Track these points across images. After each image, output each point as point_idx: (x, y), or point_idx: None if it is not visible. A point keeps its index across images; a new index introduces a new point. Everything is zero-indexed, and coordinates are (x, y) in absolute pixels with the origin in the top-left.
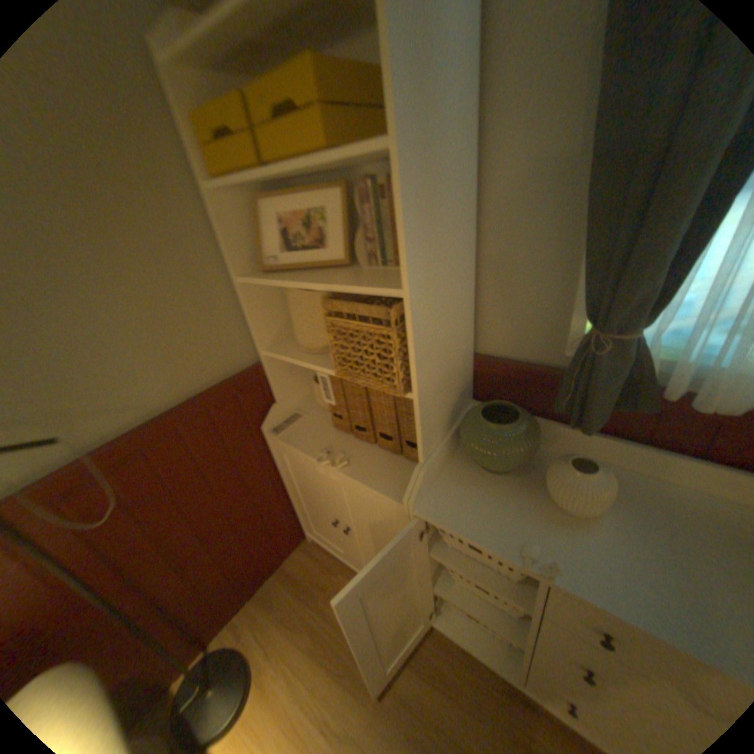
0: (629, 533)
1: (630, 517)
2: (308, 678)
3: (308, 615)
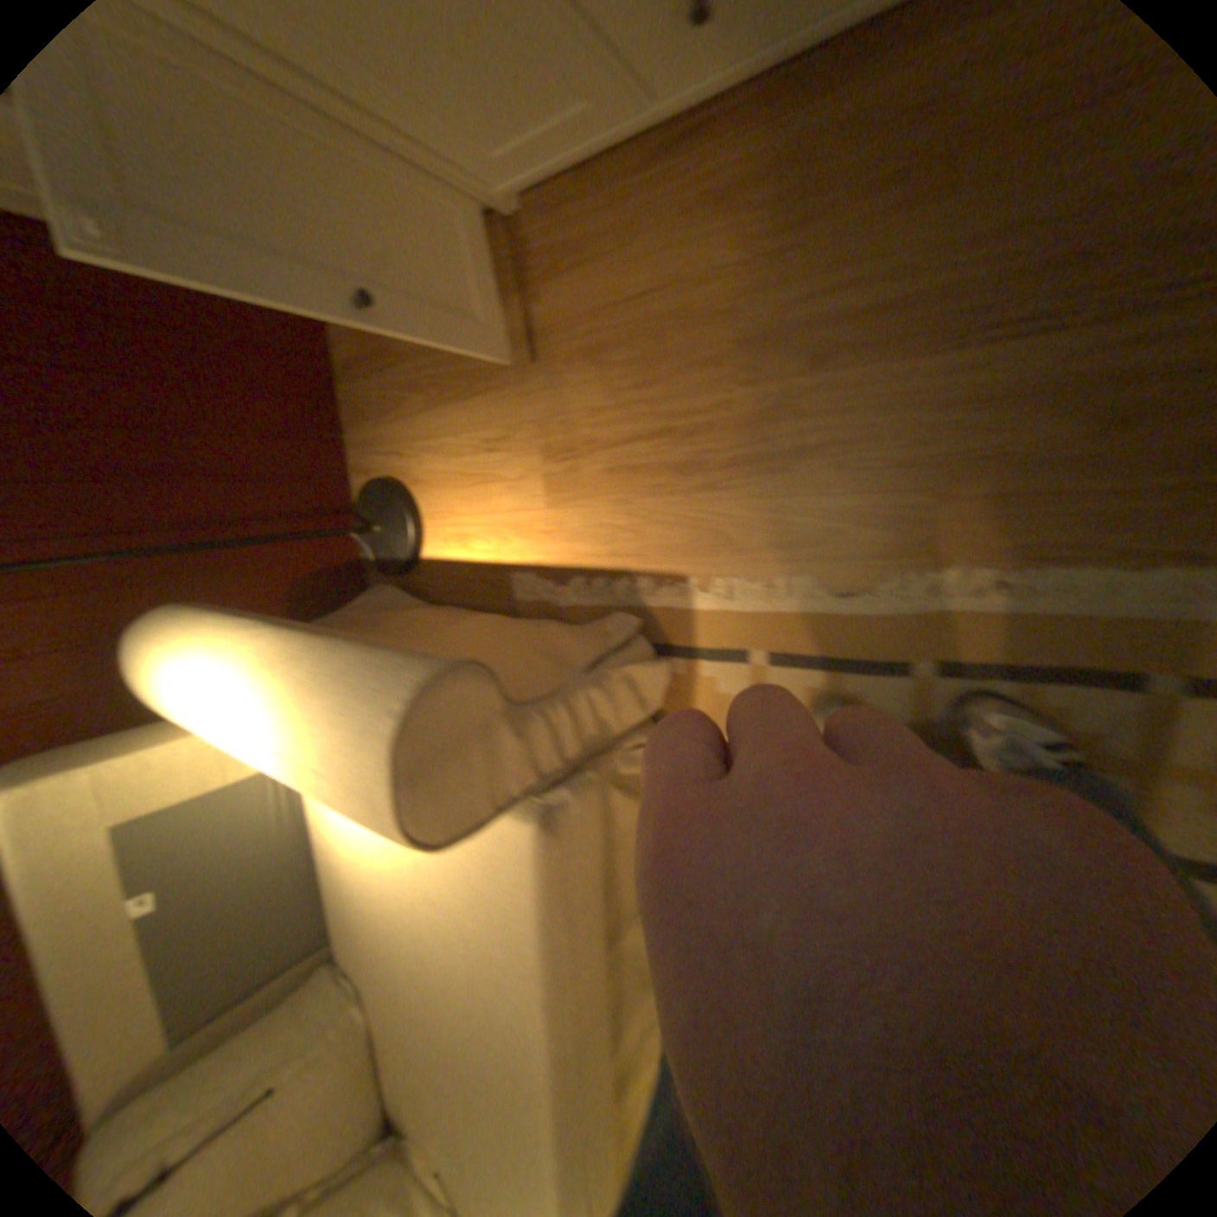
0: None
1: None
2: (442, 422)
3: (395, 371)
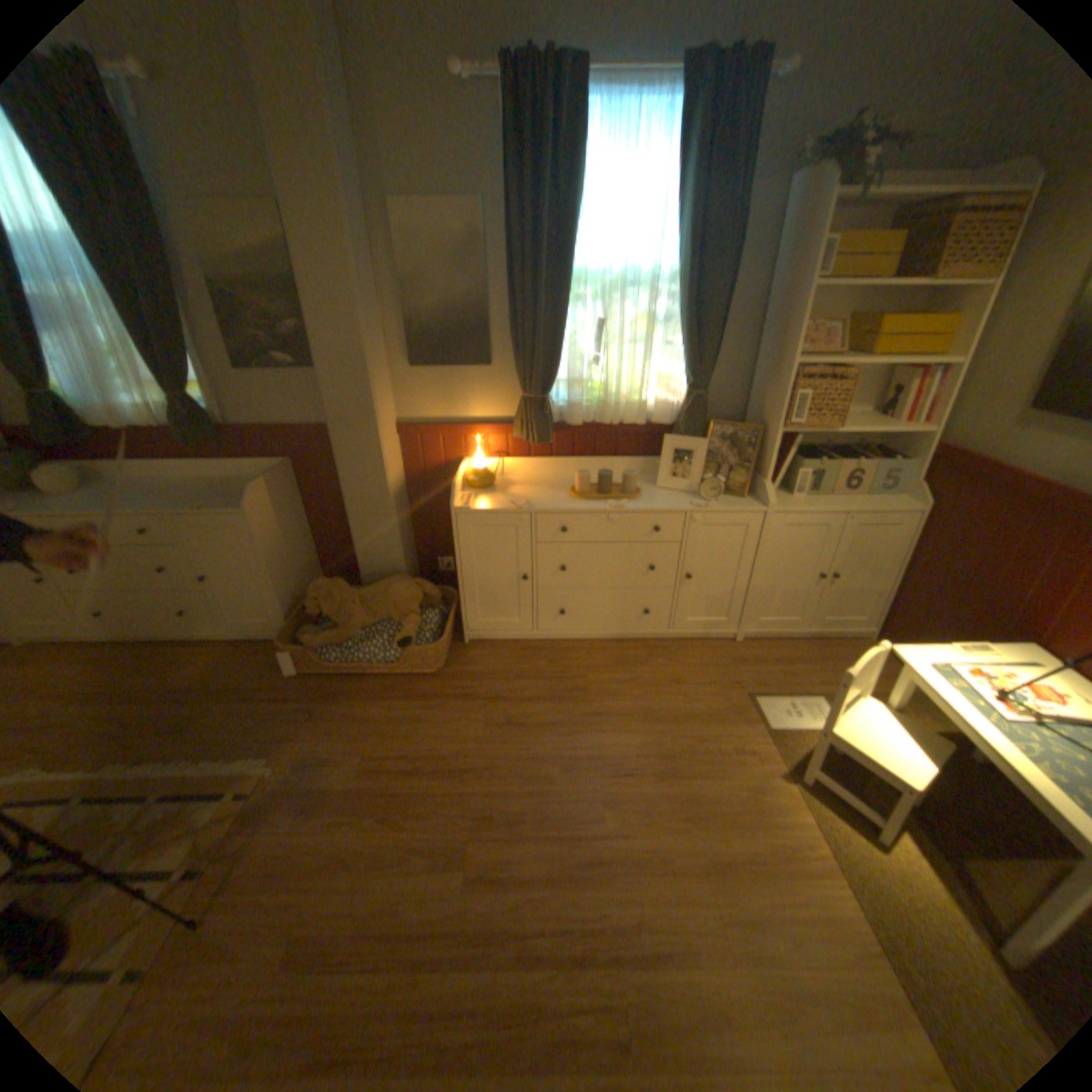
0: (79, 496)
1: (88, 492)
2: None
3: None
